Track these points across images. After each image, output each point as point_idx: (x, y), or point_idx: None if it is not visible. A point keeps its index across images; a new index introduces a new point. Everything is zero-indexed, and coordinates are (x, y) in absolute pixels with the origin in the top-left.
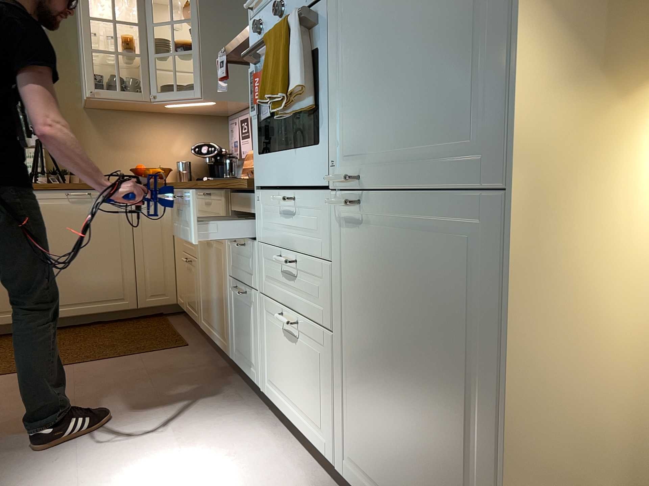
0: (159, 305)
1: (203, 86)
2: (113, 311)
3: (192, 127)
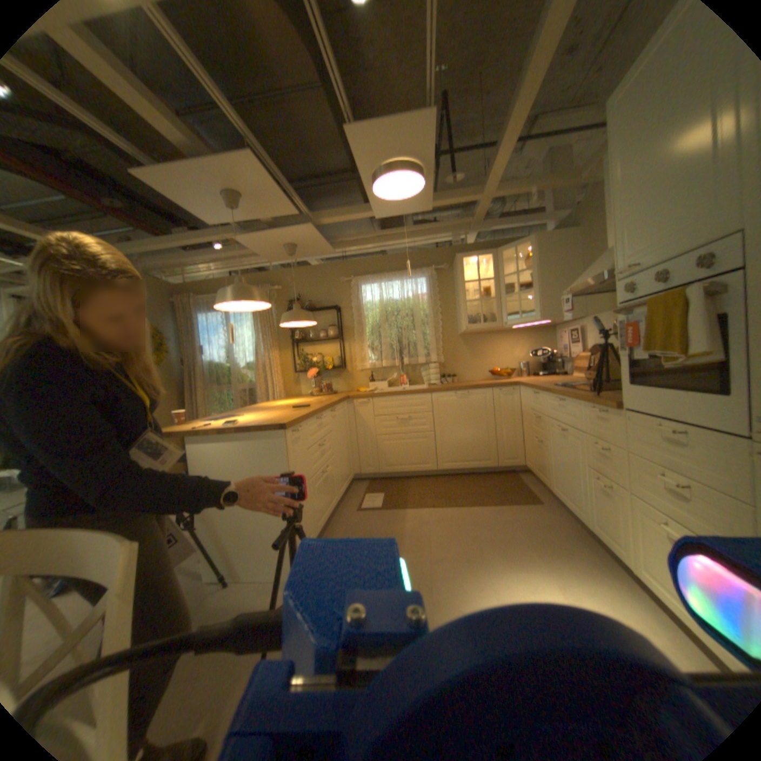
0: (512, 466)
1: (540, 312)
2: (482, 467)
3: (528, 337)
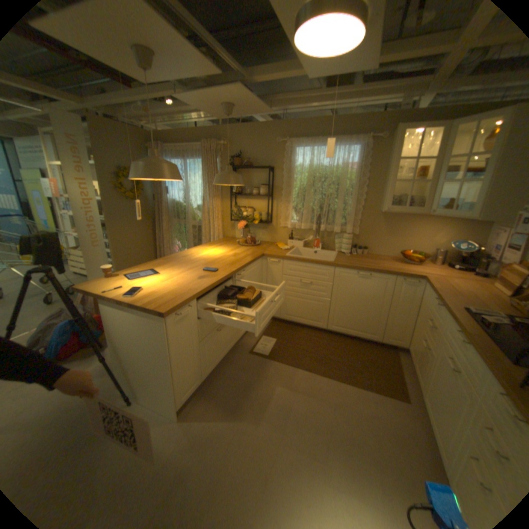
0: (397, 346)
1: (484, 209)
2: (368, 339)
3: (458, 224)
